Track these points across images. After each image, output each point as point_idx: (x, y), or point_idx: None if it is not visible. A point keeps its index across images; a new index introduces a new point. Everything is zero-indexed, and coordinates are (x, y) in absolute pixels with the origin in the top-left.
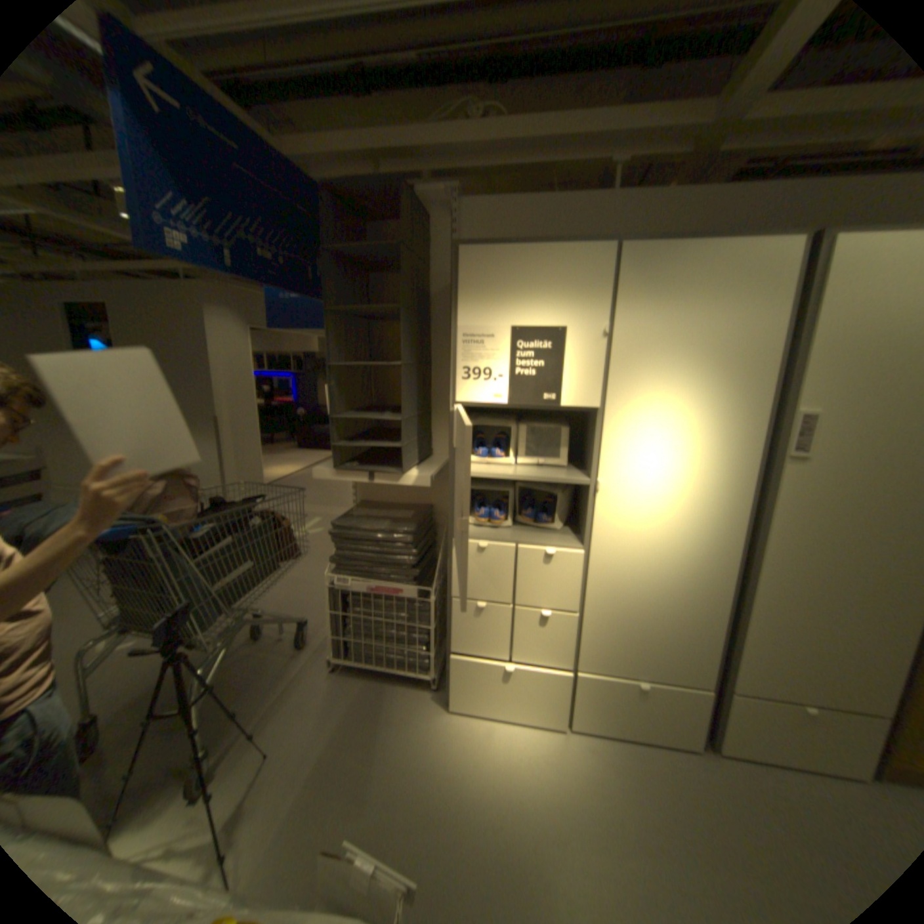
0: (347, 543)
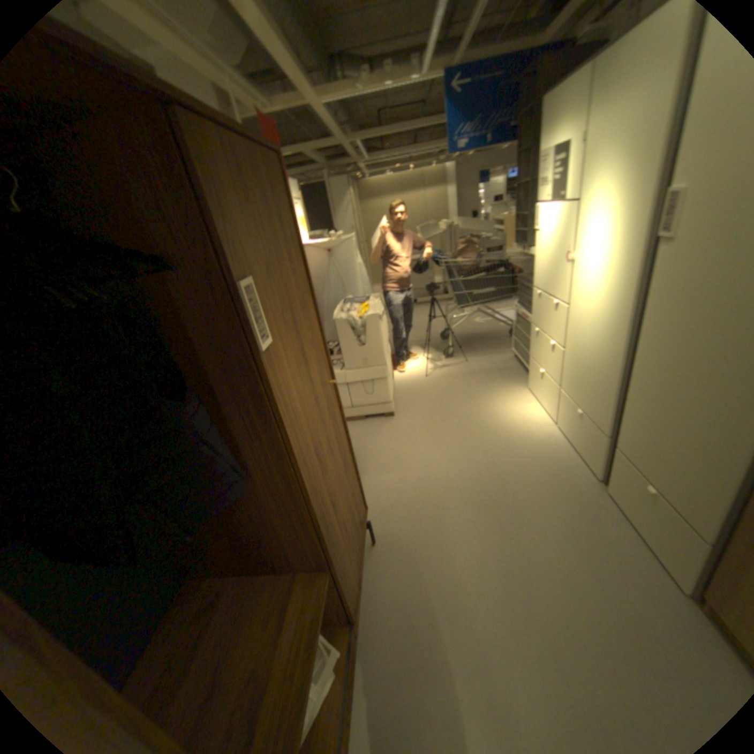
0: (522, 287)
